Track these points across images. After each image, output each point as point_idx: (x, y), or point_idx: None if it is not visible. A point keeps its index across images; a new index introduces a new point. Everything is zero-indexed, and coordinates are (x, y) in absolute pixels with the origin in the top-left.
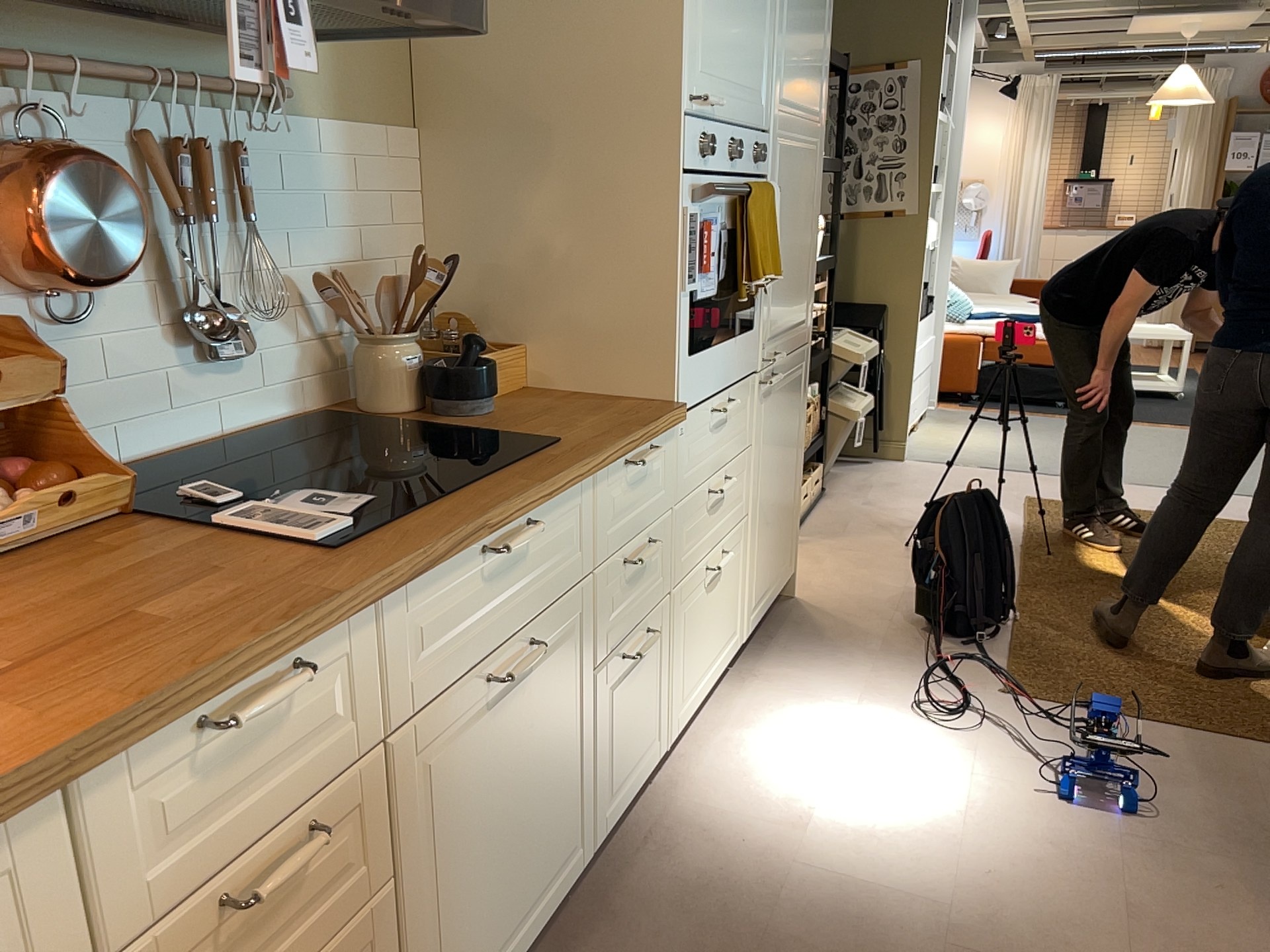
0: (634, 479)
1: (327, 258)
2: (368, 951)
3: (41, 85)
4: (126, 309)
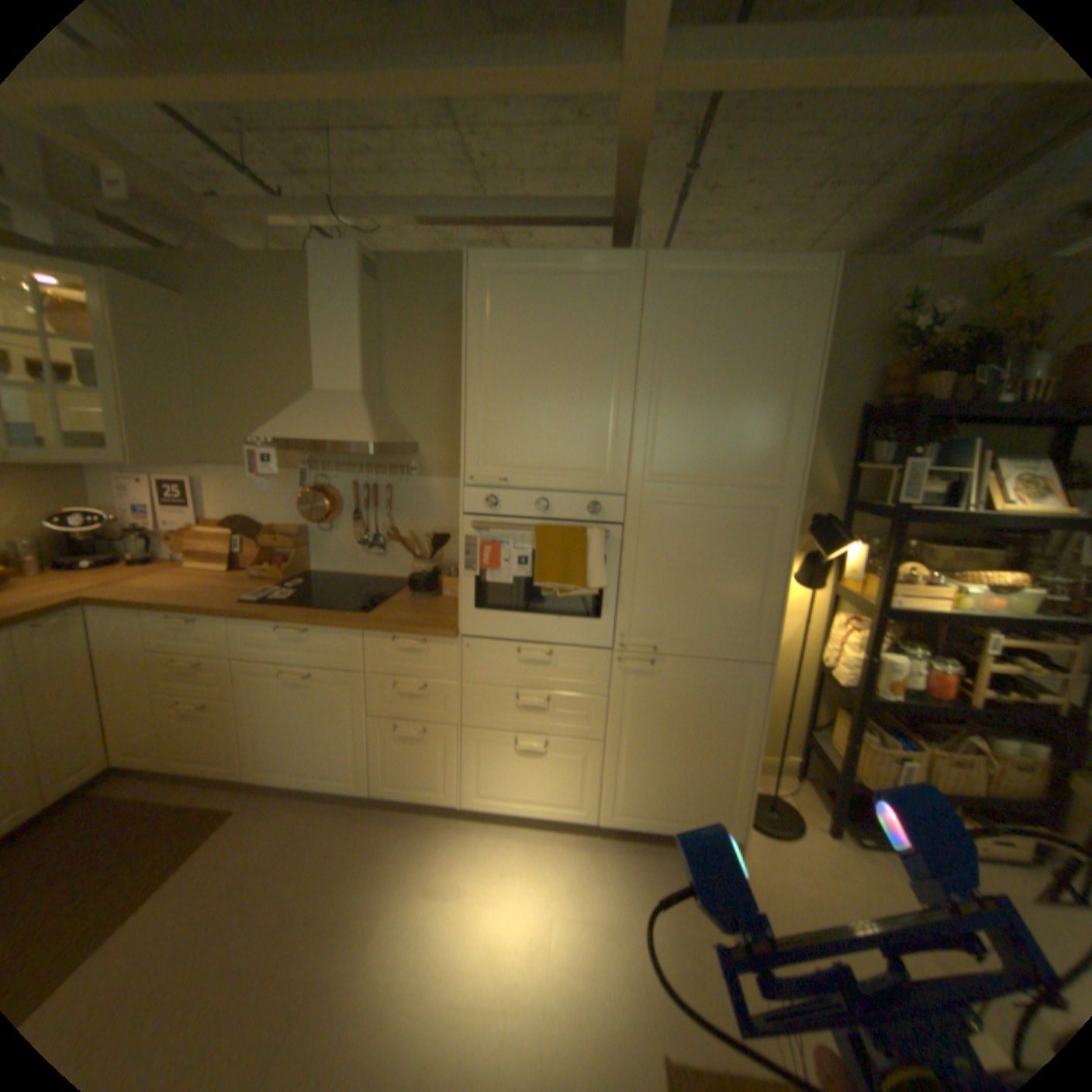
0: (402, 648)
1: (427, 525)
2: (221, 716)
3: (327, 468)
4: (342, 529)
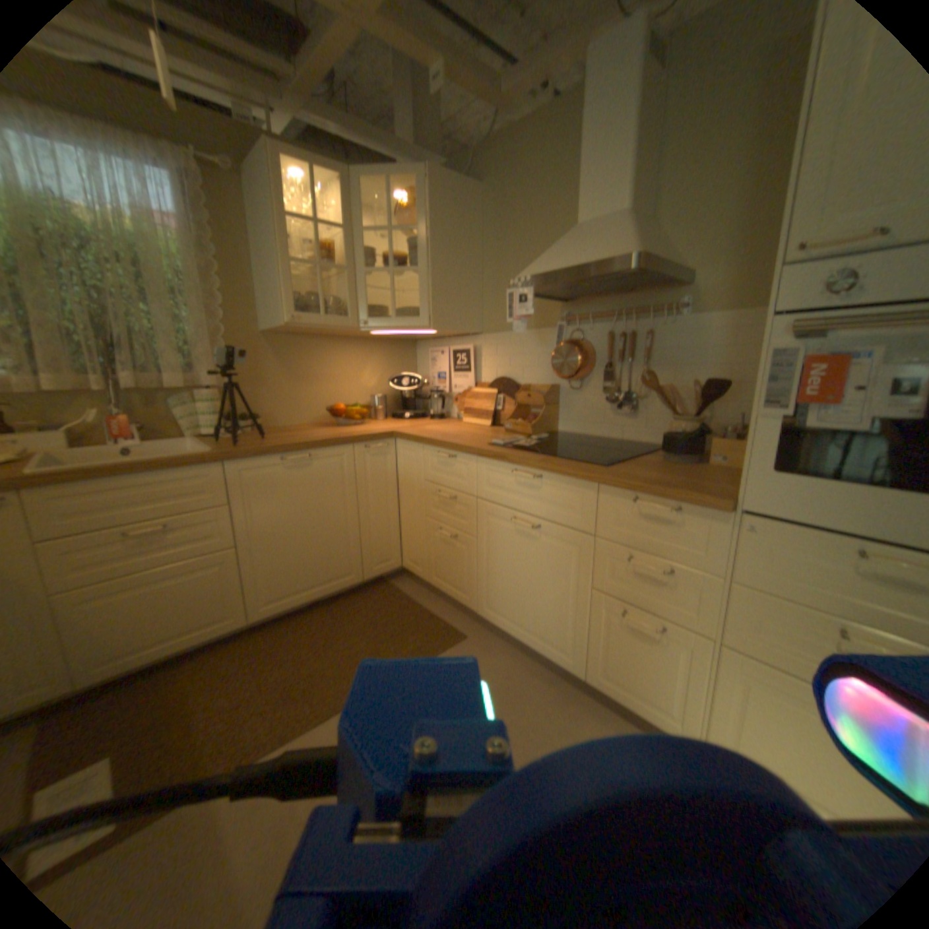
0: (646, 516)
1: (696, 378)
2: (466, 549)
3: (584, 321)
4: (592, 387)
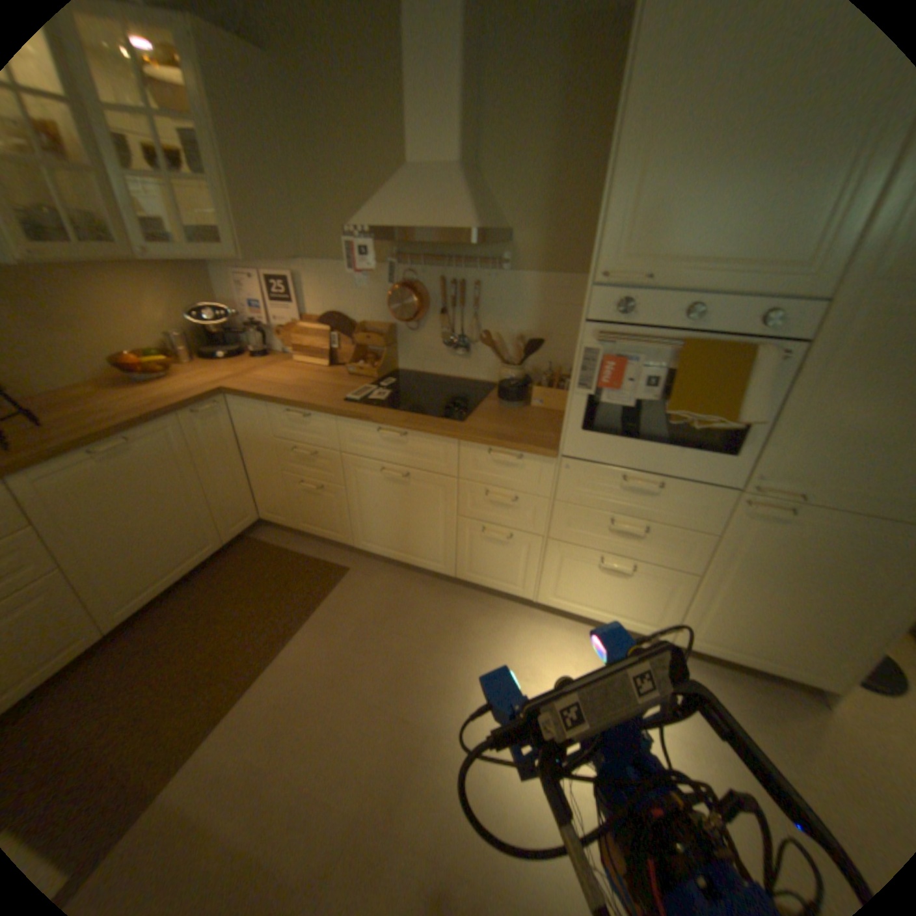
0: (496, 461)
1: (514, 327)
2: (335, 496)
3: (414, 262)
4: (427, 329)
